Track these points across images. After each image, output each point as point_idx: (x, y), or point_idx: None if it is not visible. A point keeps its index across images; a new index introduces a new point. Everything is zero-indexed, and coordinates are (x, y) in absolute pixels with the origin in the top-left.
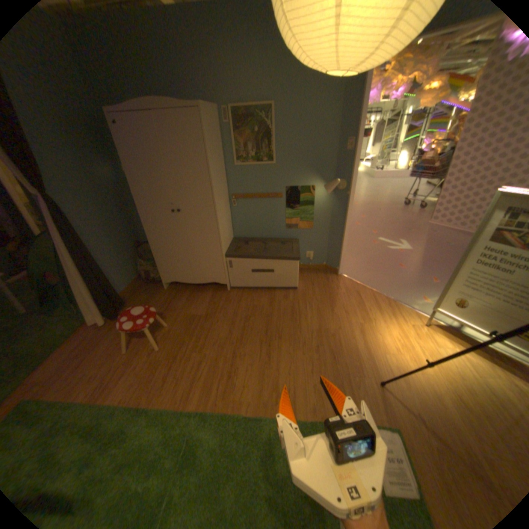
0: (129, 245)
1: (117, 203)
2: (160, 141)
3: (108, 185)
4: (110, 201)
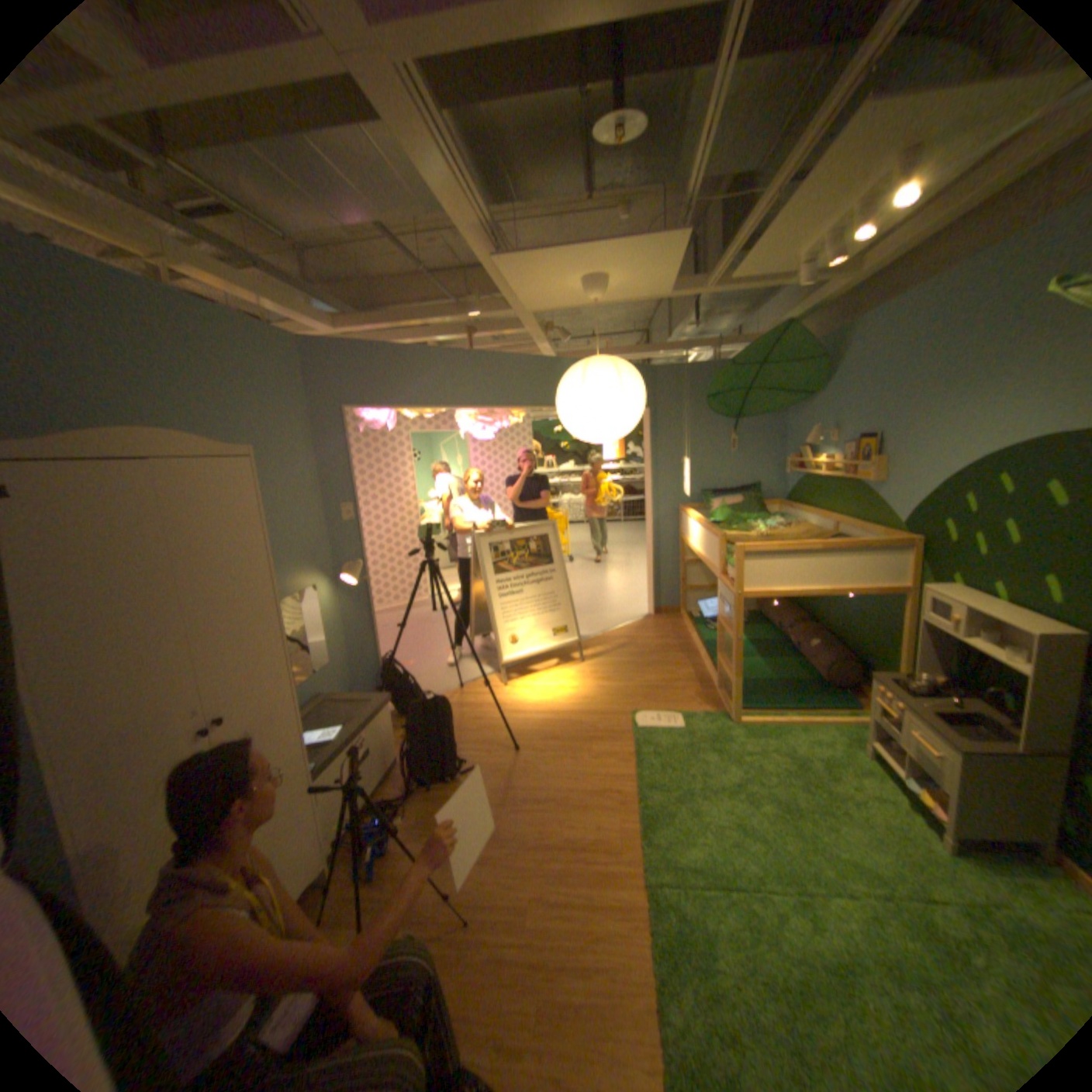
0: None
1: None
2: (159, 538)
3: None
4: None
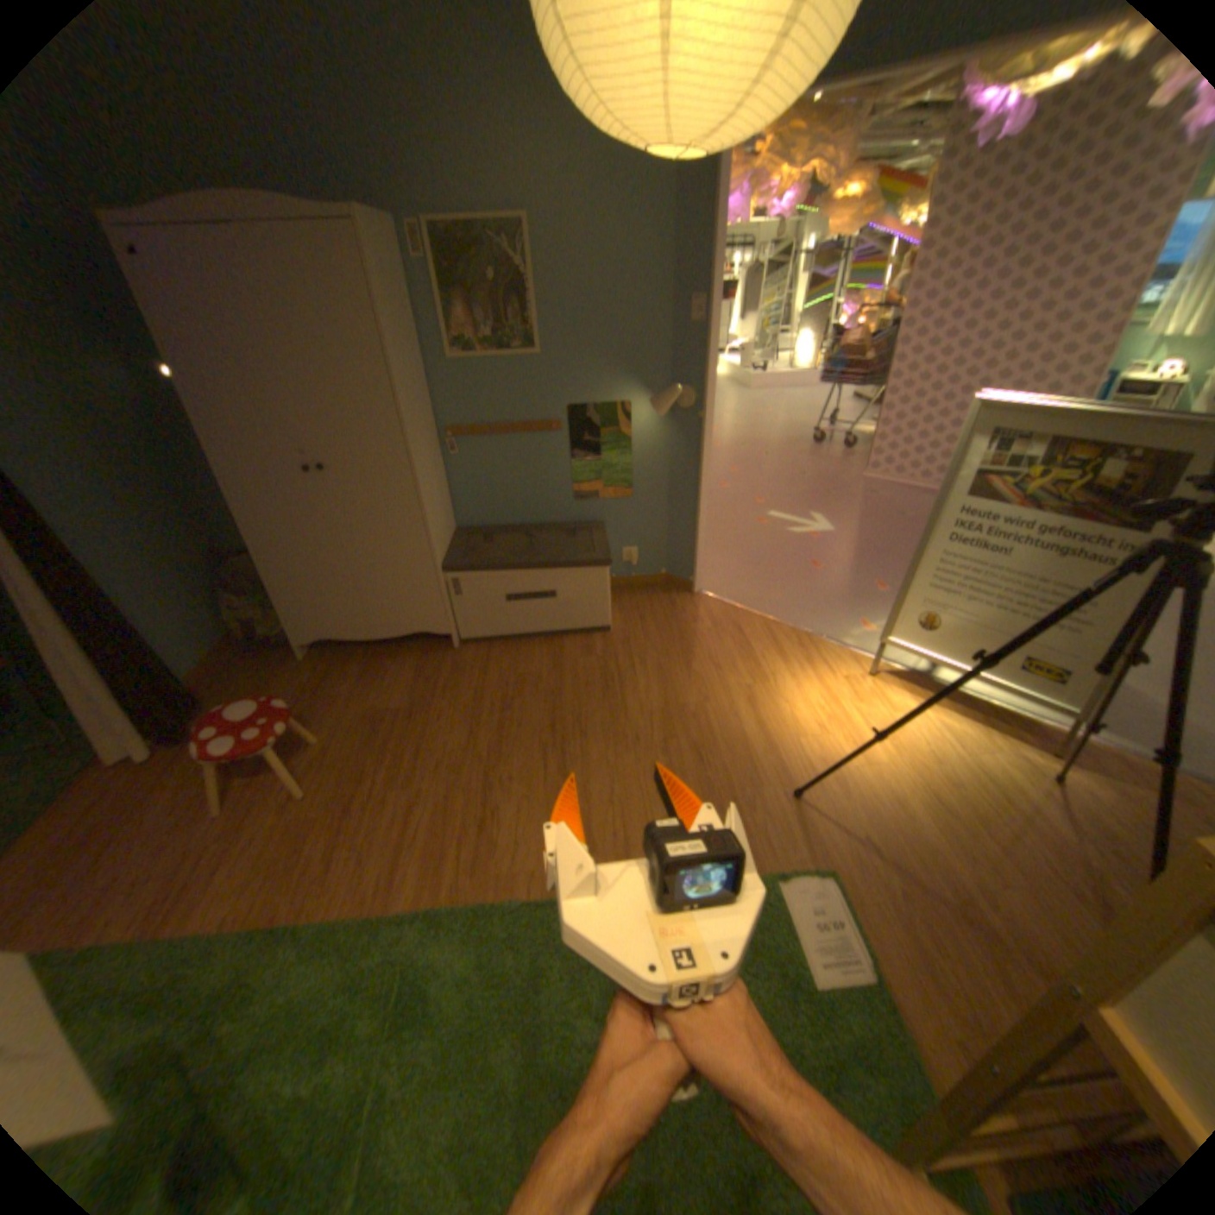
0: (195, 561)
1: (153, 458)
2: (260, 300)
3: (124, 415)
4: (132, 454)
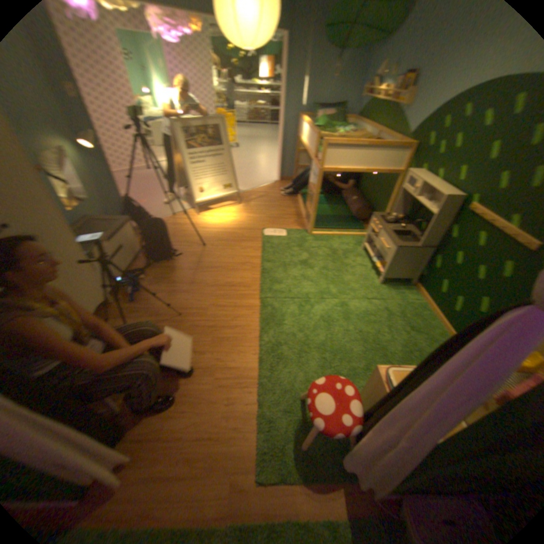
0: None
1: None
2: None
3: None
4: None
